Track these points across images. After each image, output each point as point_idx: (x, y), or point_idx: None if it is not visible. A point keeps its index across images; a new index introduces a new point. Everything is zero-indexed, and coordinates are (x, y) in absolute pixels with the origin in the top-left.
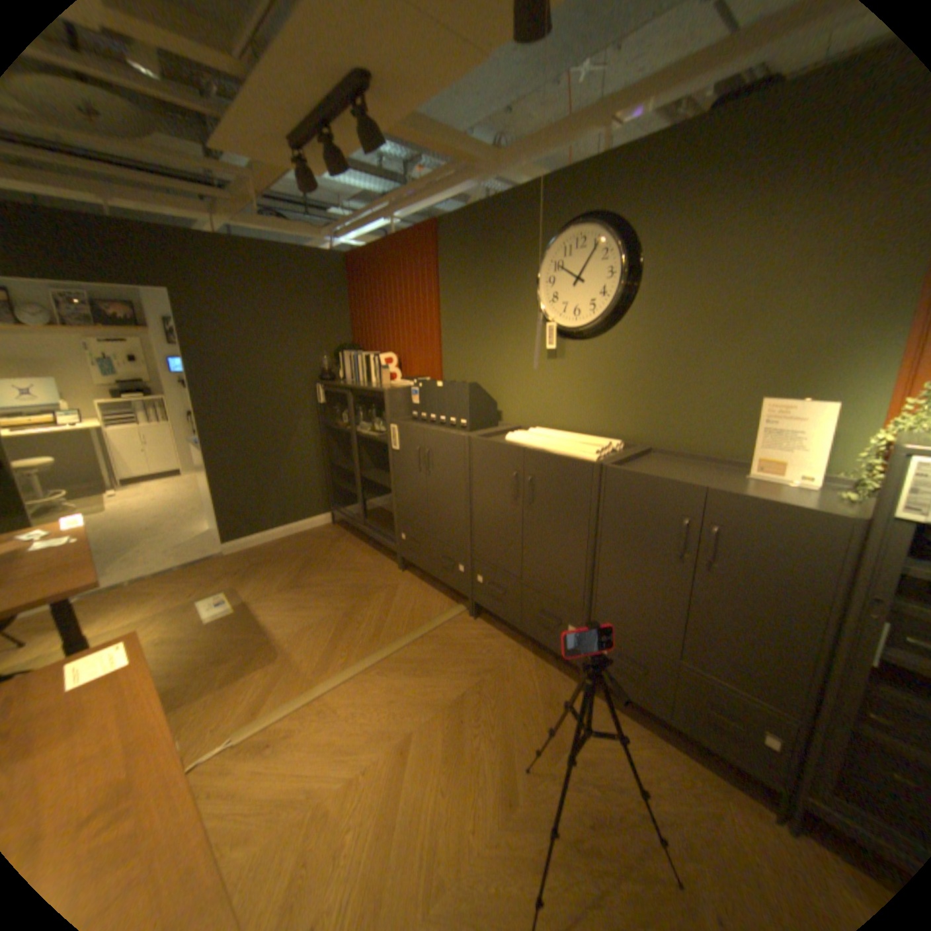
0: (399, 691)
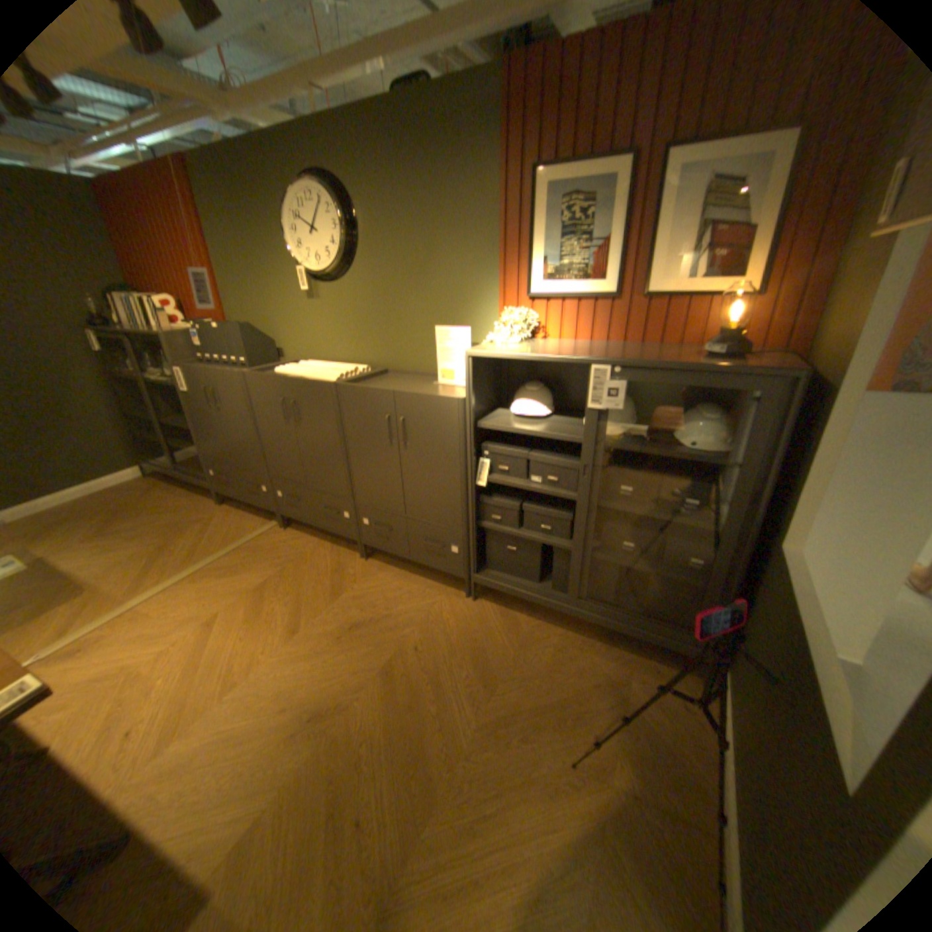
0: (208, 590)
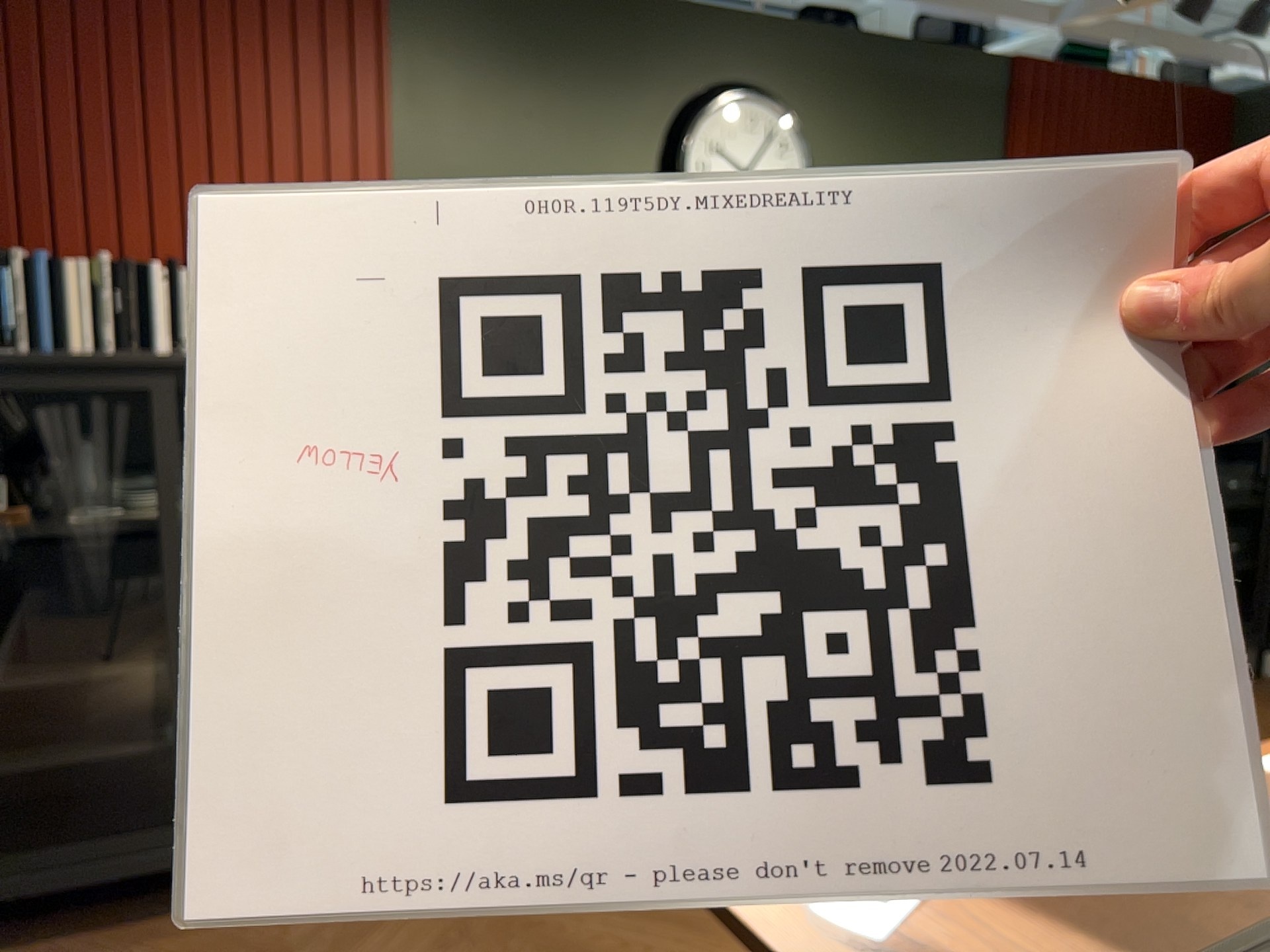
0: None
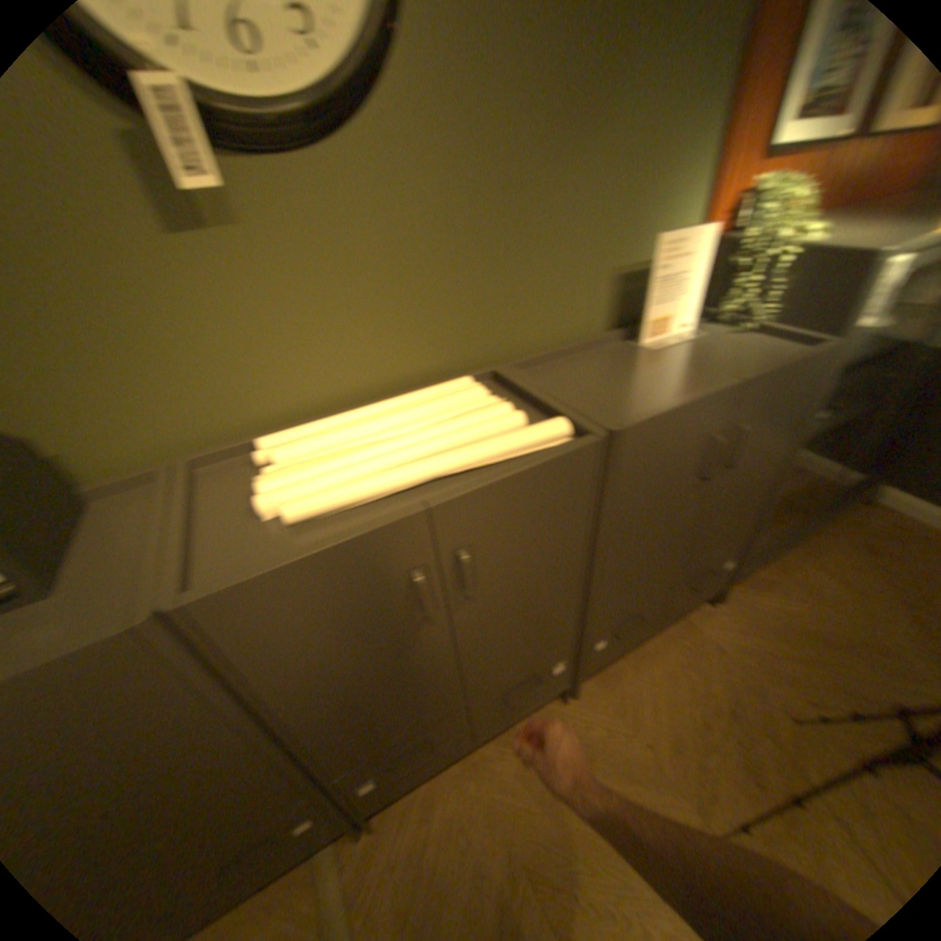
0: None
